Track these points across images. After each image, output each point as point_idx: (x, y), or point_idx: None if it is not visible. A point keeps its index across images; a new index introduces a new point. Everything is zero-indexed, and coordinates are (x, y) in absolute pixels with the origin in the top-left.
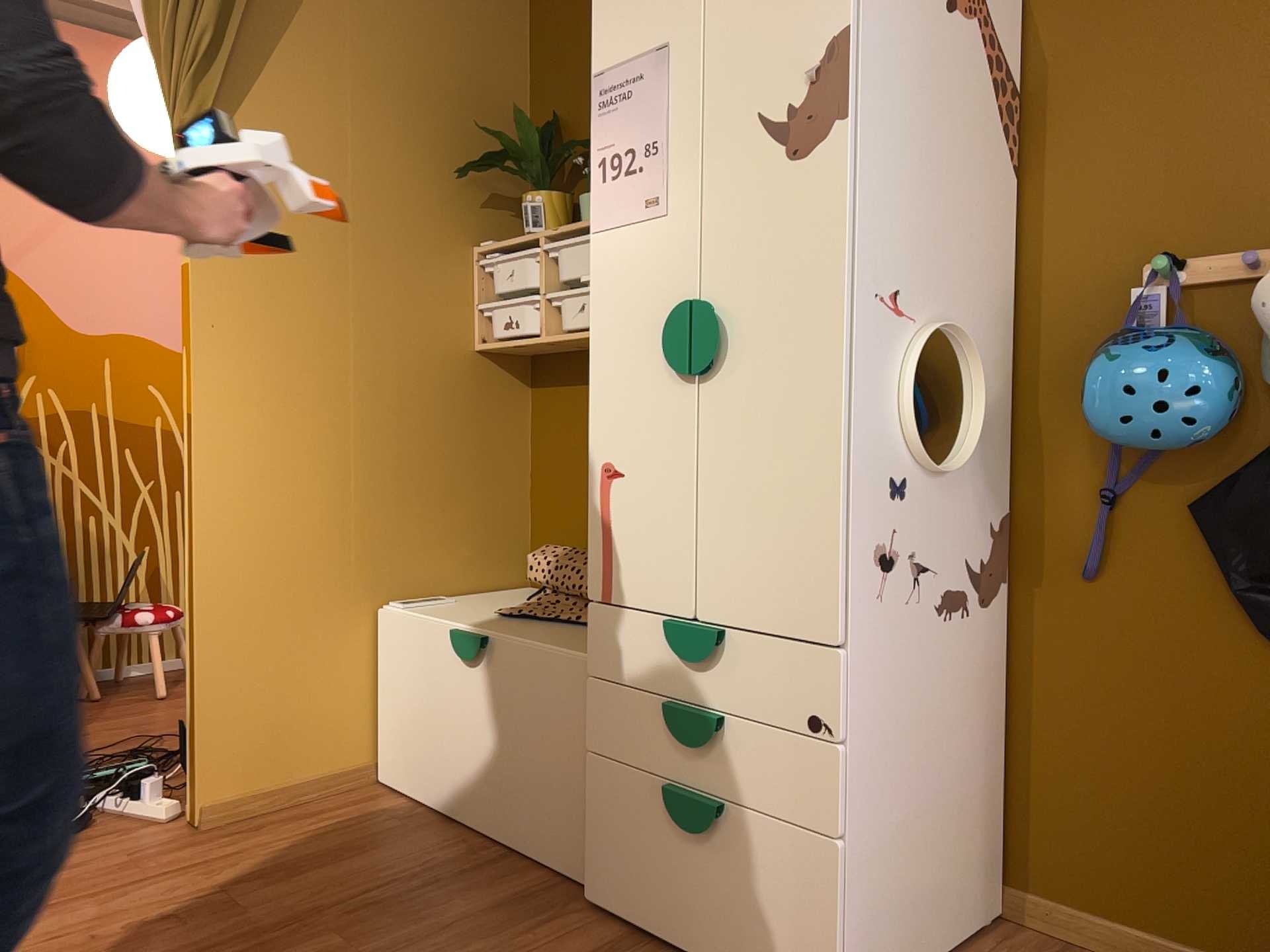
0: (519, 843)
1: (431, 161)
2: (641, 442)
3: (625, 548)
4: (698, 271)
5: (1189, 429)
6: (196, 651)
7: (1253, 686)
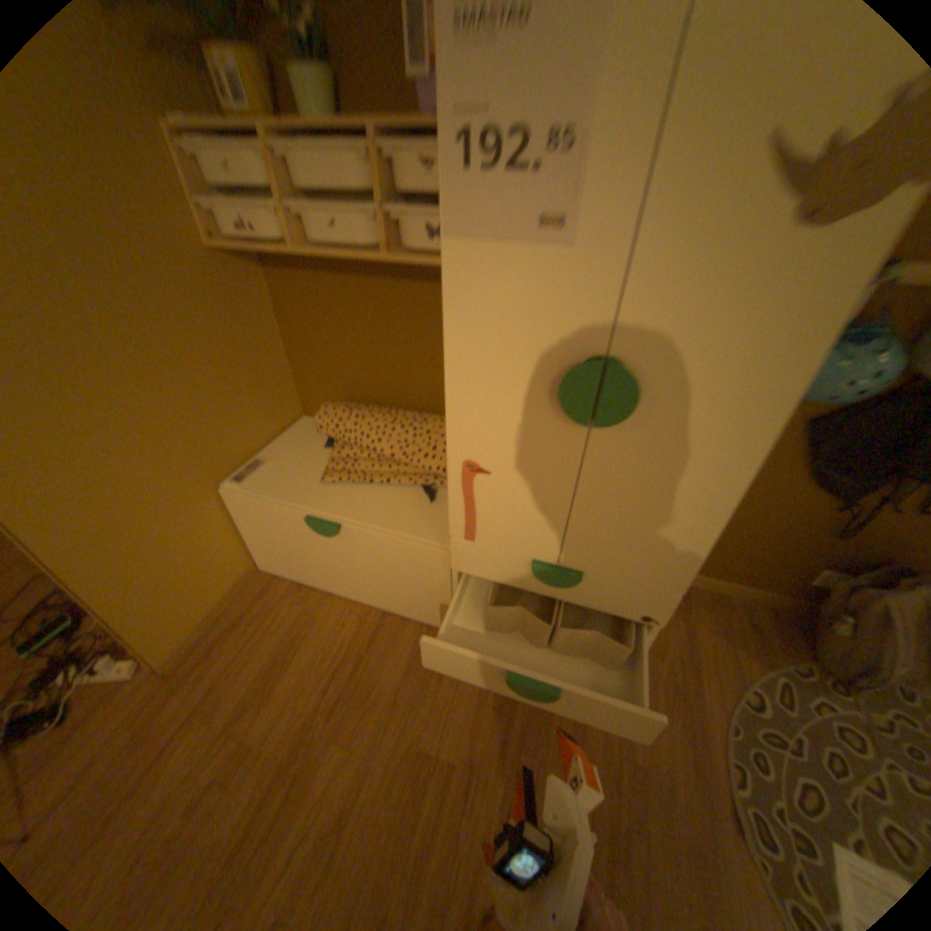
0: (390, 609)
1: None
2: (512, 456)
3: (491, 517)
4: (613, 326)
5: (860, 400)
6: (92, 604)
7: (794, 500)
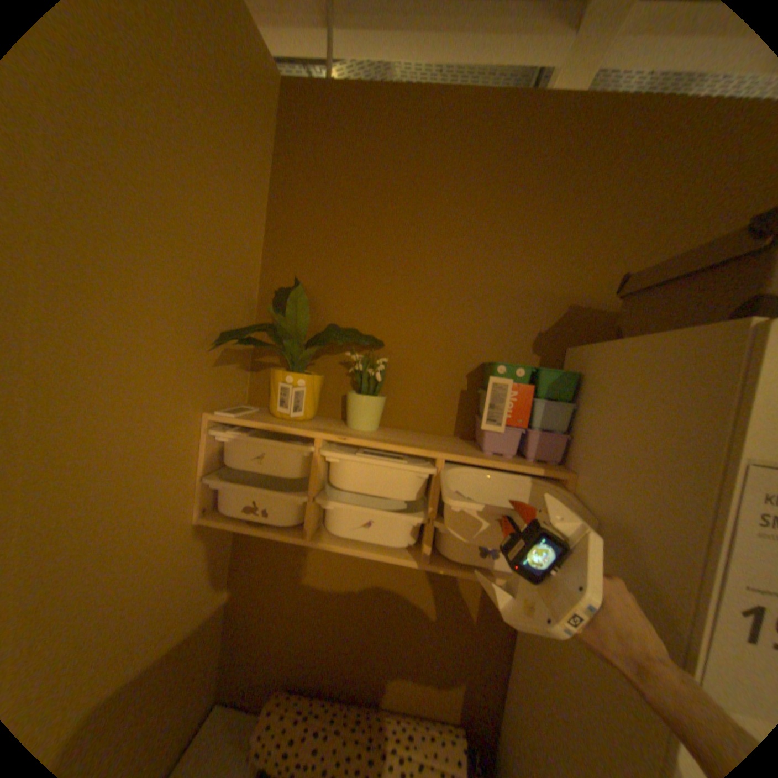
0: None
1: (169, 318)
2: None
3: None
4: None
5: None
6: None
7: None
